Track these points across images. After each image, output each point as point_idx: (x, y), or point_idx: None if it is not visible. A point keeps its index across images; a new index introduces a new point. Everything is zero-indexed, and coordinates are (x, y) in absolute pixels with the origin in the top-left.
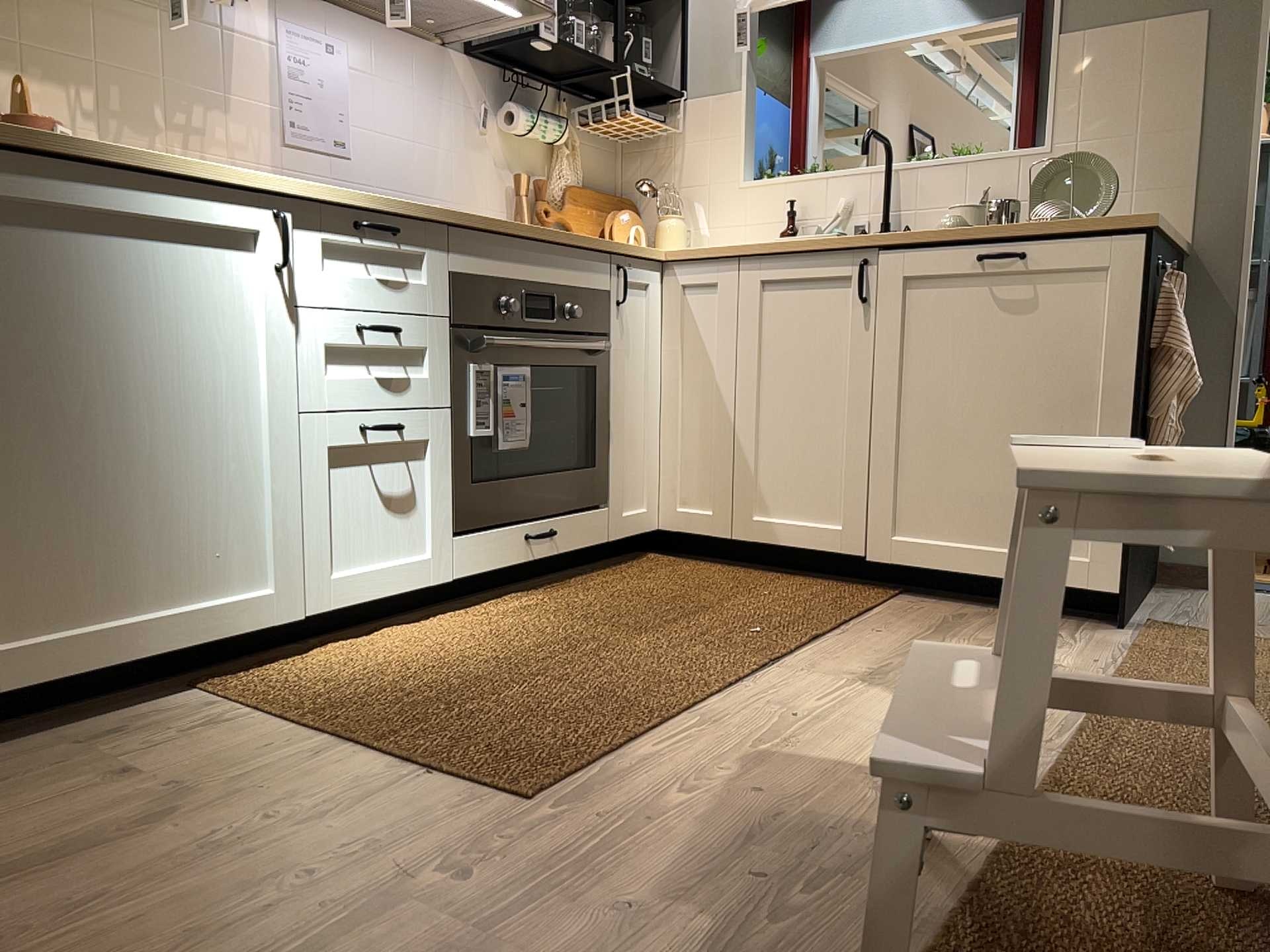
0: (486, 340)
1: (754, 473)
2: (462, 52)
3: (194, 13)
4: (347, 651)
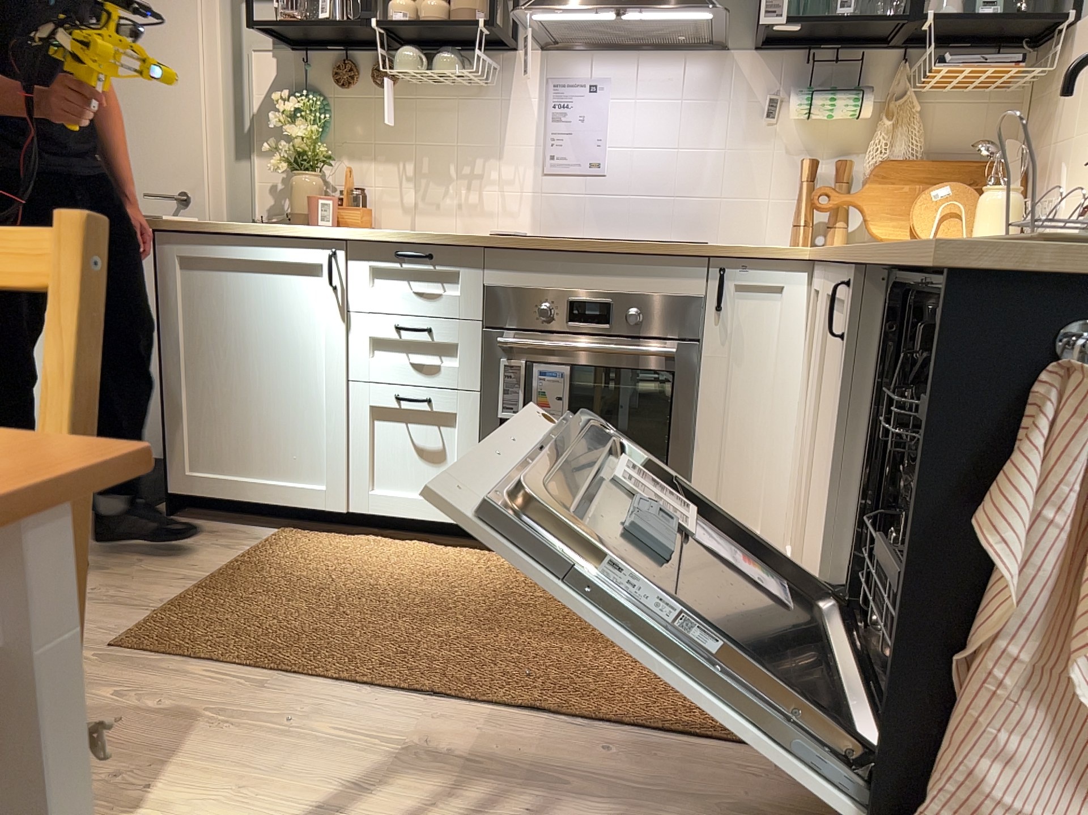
0: (503, 342)
1: (805, 534)
2: (746, 49)
3: (477, 92)
4: (376, 545)
